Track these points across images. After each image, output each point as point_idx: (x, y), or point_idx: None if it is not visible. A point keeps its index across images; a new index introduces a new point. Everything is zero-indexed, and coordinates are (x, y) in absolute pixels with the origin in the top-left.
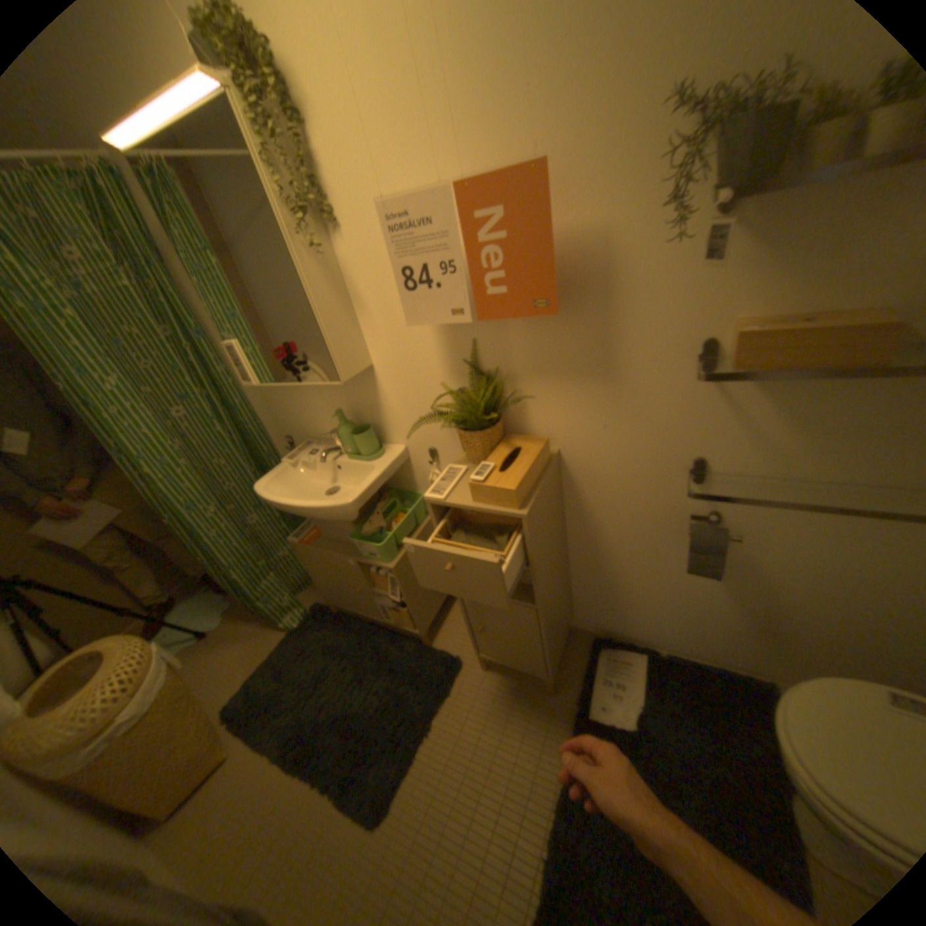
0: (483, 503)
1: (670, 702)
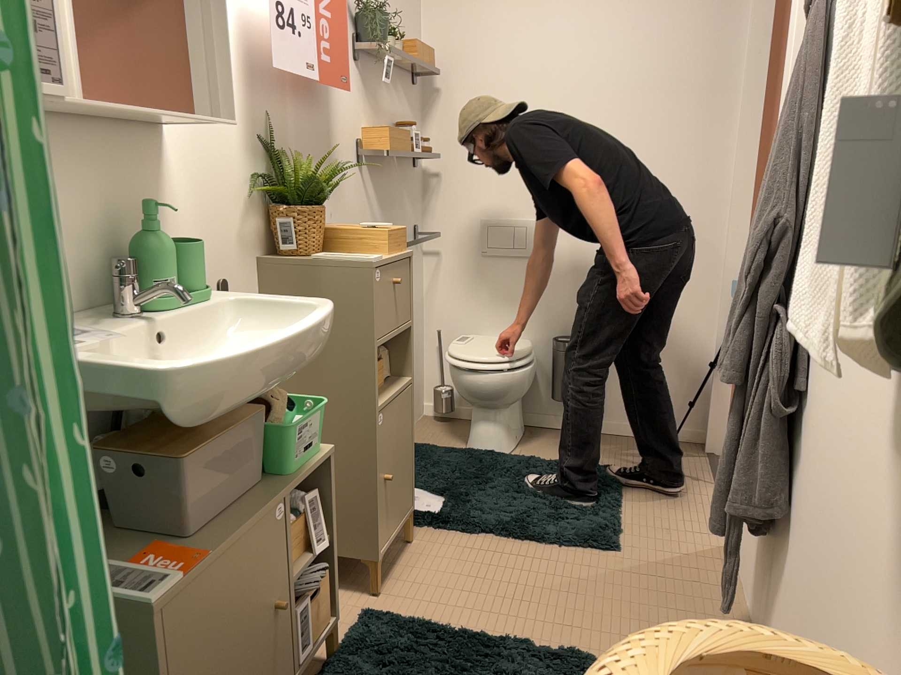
0: (397, 253)
1: (420, 476)
